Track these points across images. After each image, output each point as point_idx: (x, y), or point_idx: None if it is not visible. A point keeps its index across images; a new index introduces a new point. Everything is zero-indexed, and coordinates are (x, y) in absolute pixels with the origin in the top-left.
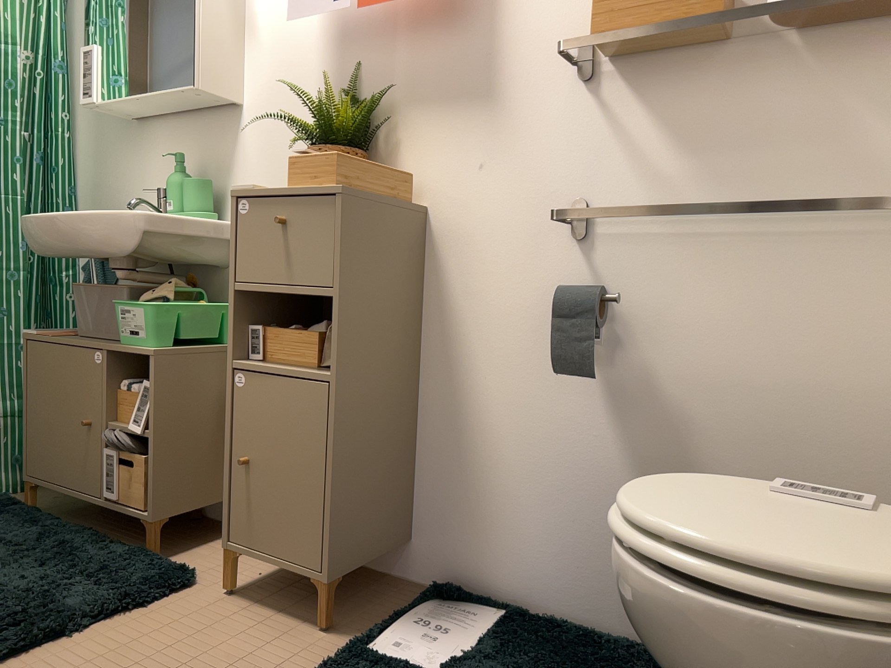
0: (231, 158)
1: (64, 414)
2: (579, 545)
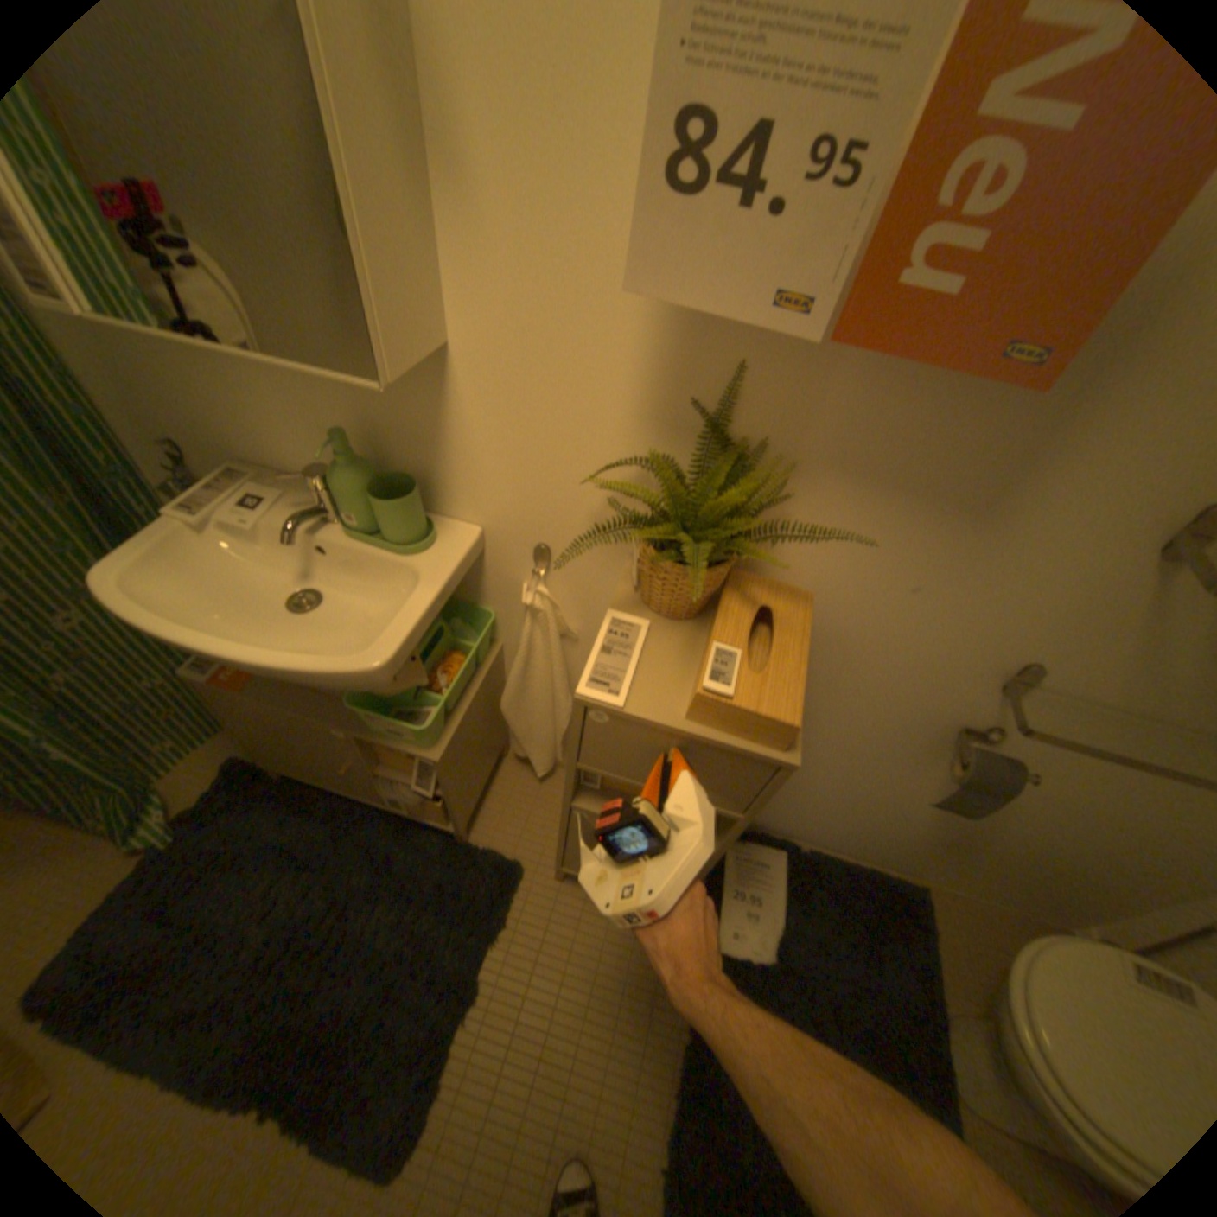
0: (435, 427)
1: (301, 750)
2: (861, 829)
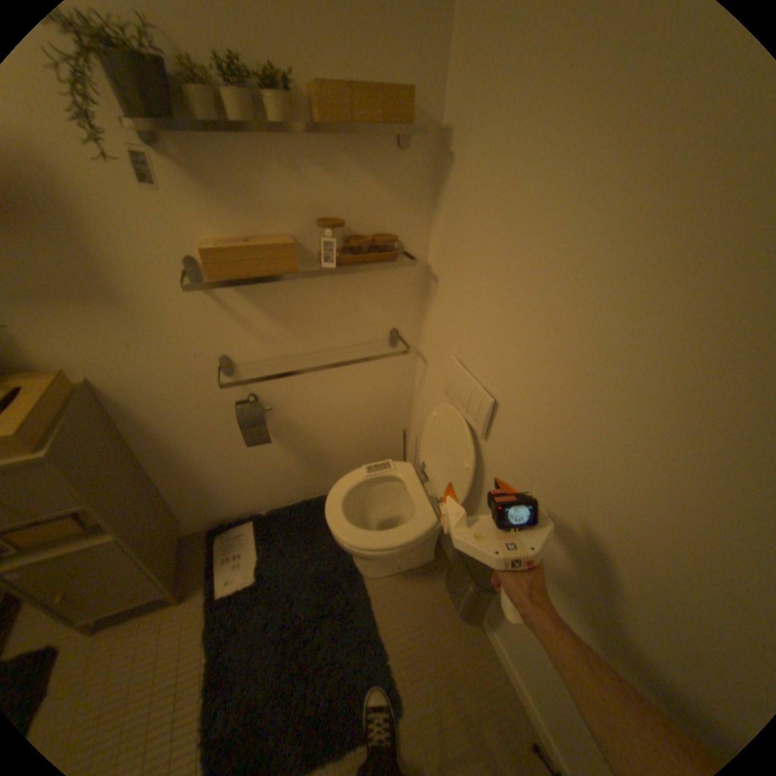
0: None
1: None
2: (273, 484)
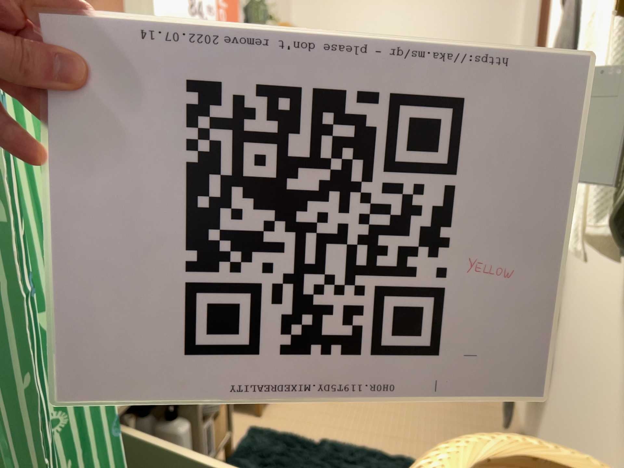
0: None
1: None
2: None
